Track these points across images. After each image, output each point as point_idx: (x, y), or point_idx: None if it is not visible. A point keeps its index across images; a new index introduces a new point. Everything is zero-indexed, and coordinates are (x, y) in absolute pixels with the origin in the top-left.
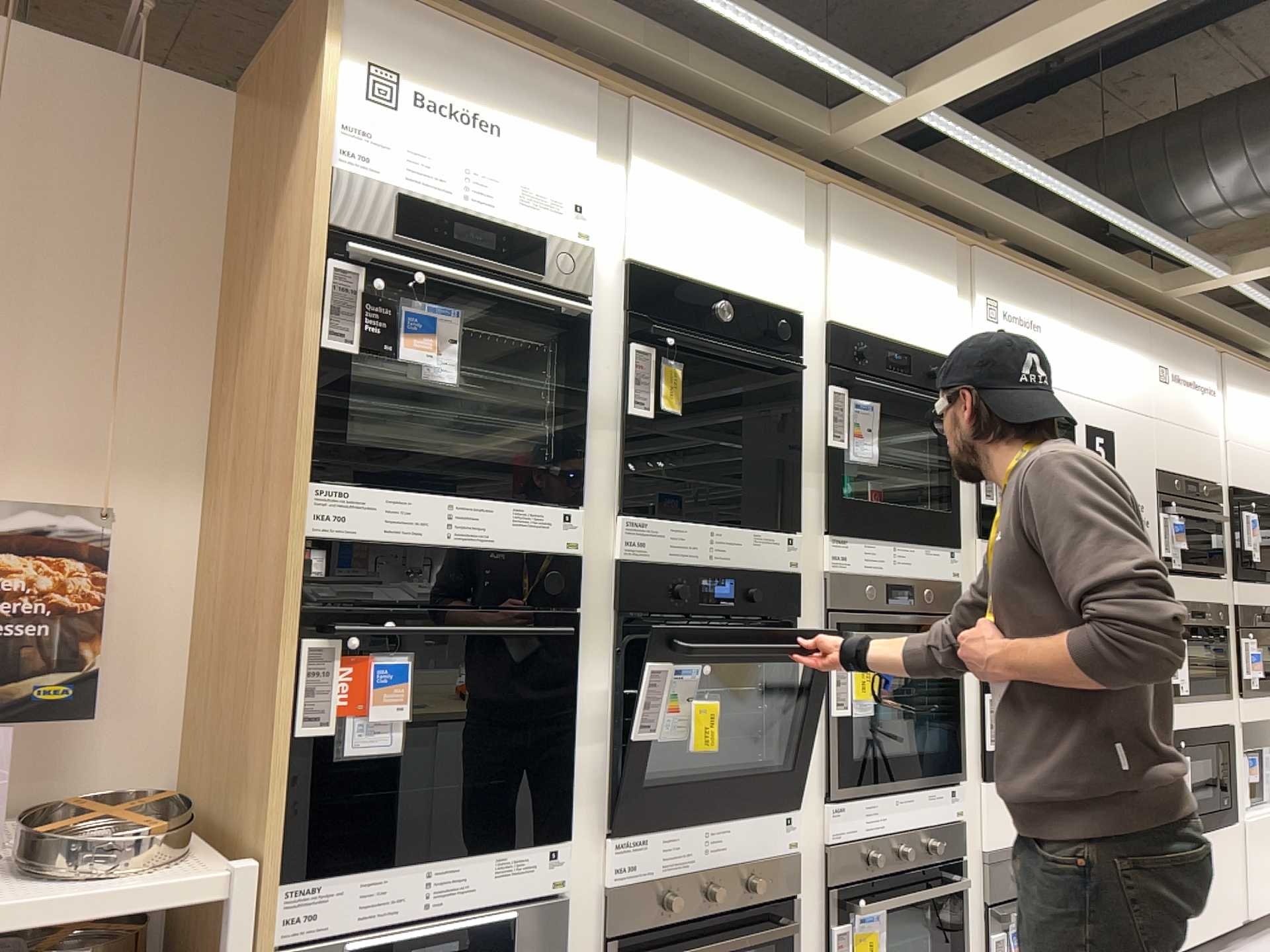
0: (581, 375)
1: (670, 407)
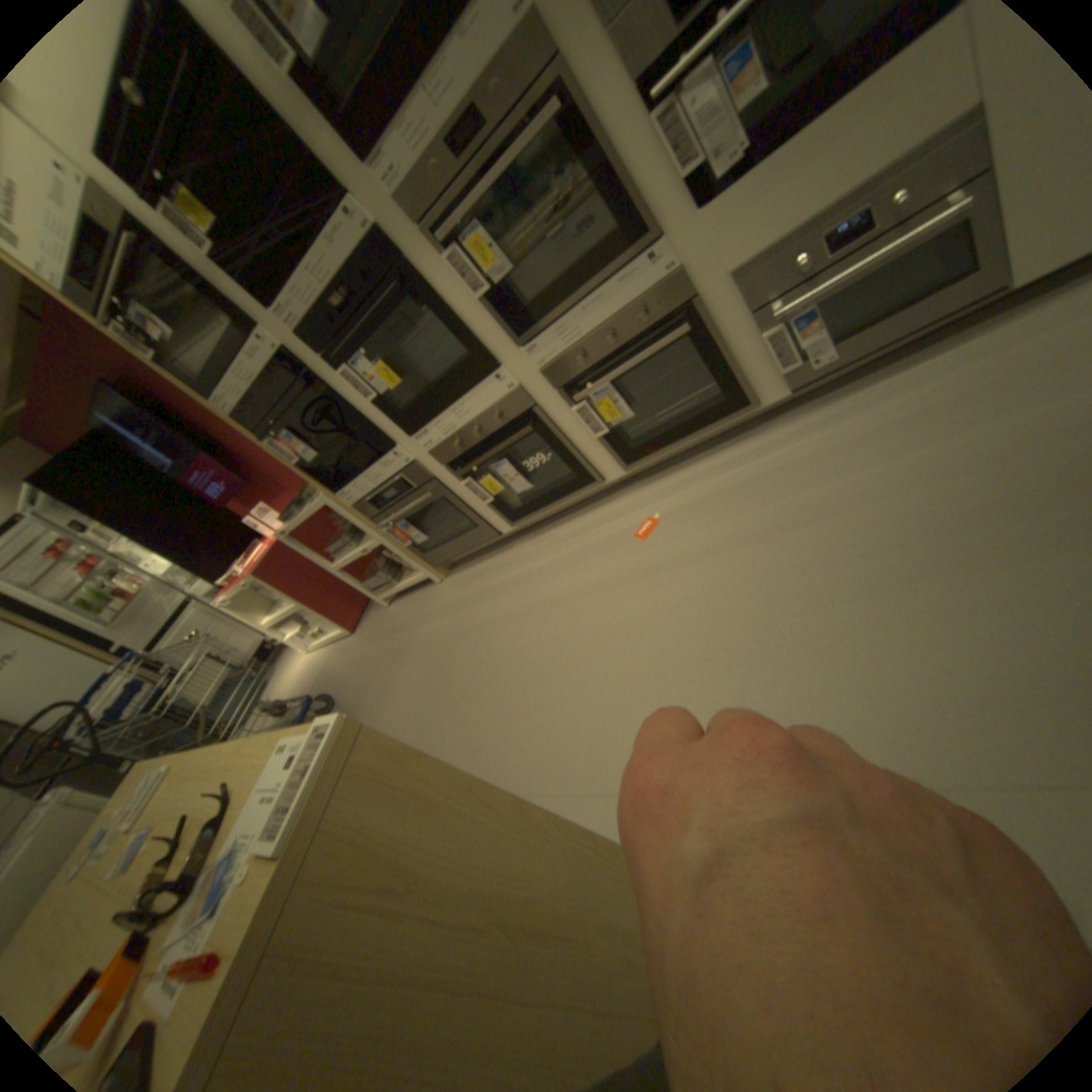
0: (174, 261)
1: (202, 224)
